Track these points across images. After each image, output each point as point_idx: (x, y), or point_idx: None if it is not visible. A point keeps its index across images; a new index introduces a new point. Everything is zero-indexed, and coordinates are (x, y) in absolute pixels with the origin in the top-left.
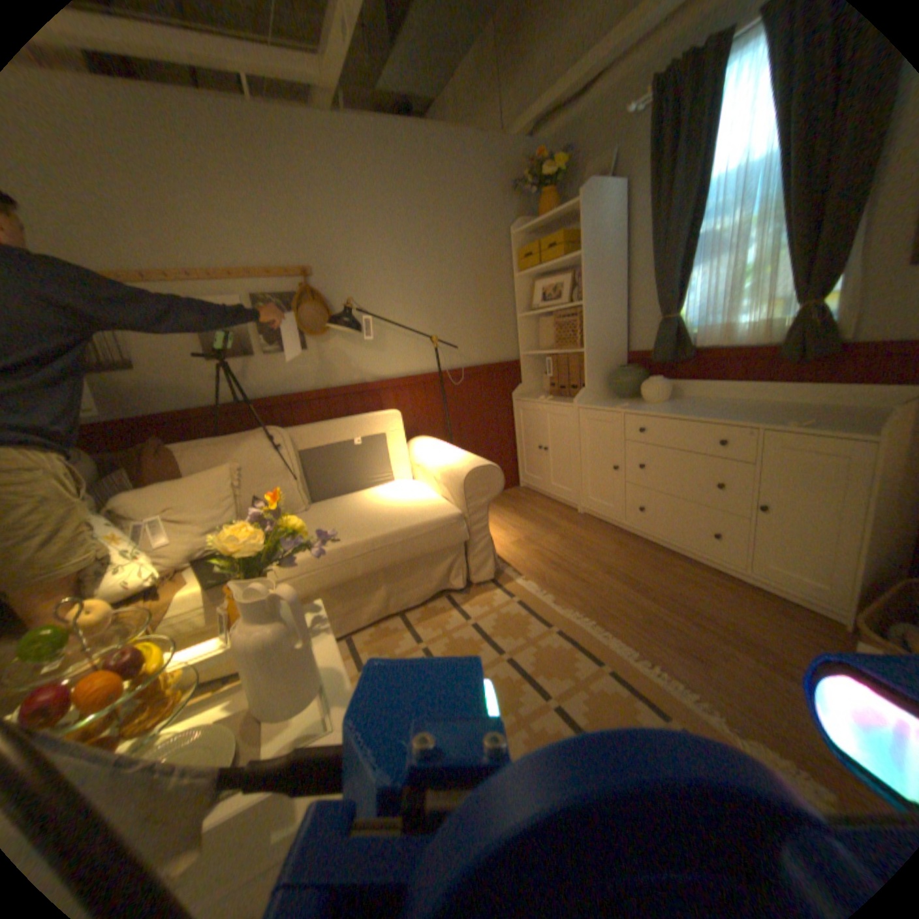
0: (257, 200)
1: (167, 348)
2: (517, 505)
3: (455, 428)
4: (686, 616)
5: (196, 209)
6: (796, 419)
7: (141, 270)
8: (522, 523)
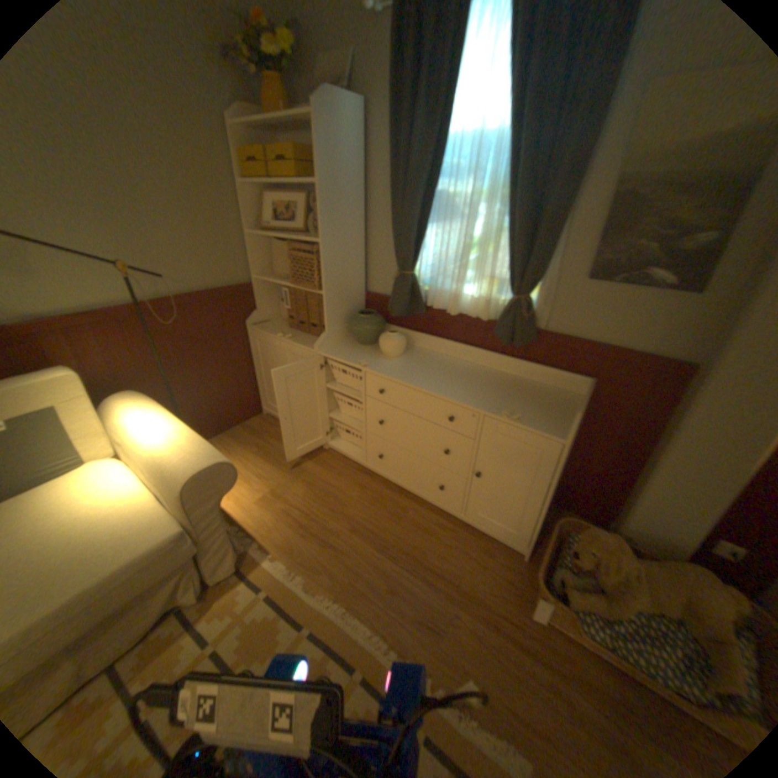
0: None
1: None
2: (262, 444)
3: (178, 368)
4: (420, 575)
5: None
6: (505, 402)
7: None
8: (268, 470)
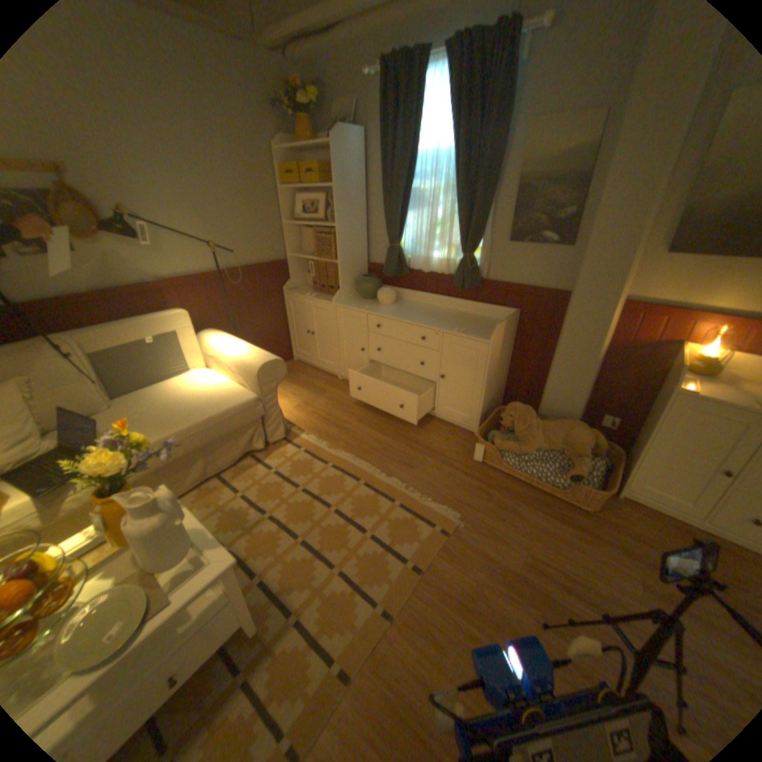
0: None
1: None
2: (294, 377)
3: (238, 319)
4: (403, 442)
5: None
6: (457, 326)
7: None
8: (299, 391)
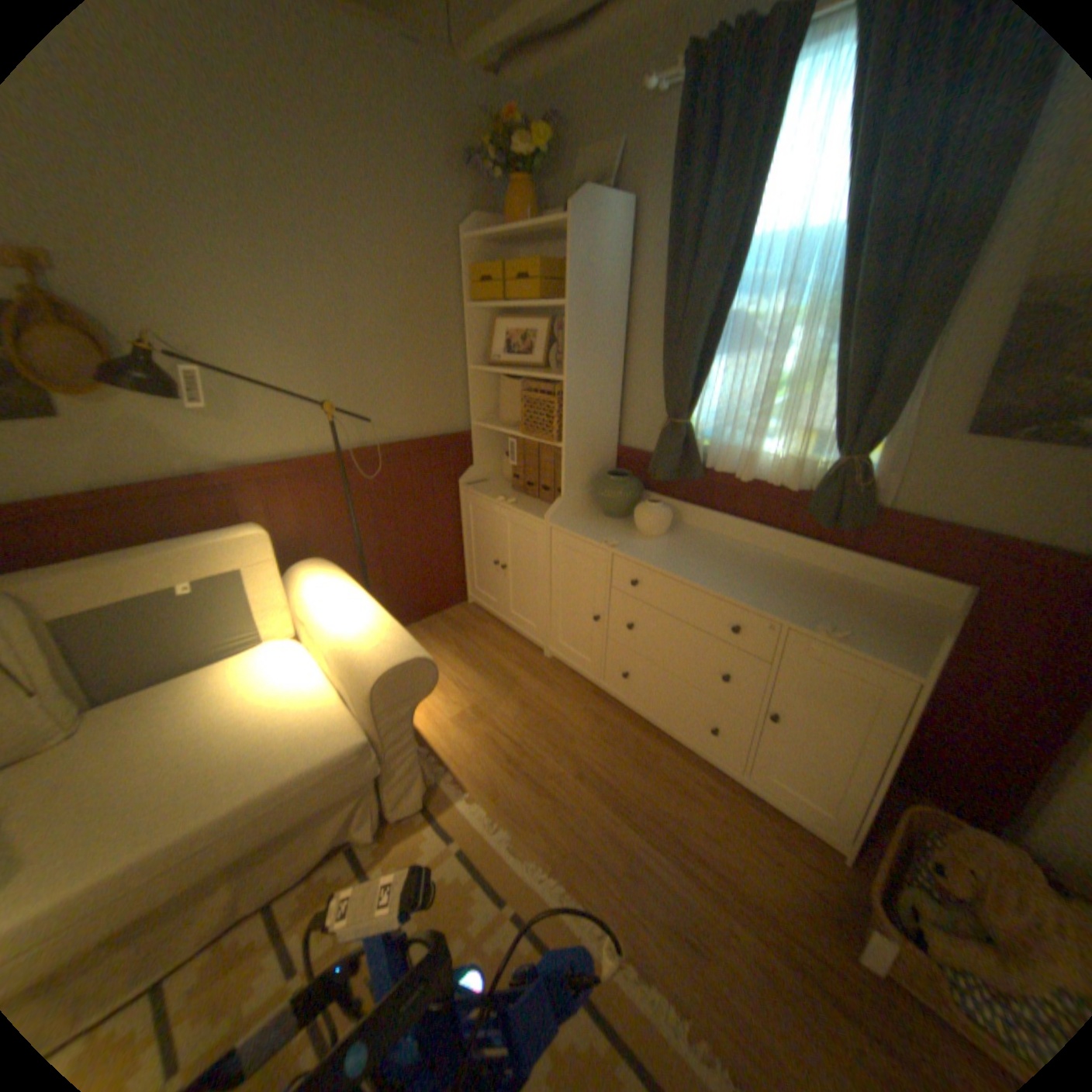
0: None
1: None
2: (464, 641)
3: (374, 534)
4: (677, 857)
5: None
6: (823, 611)
7: None
8: (470, 678)
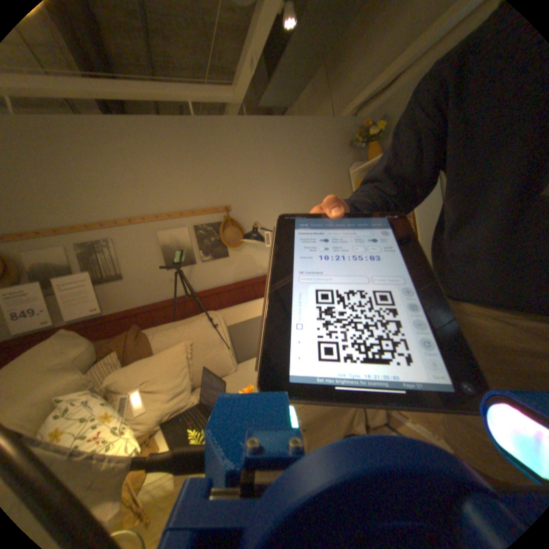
0: (198, 170)
1: (144, 264)
2: None
3: None
4: None
5: (163, 179)
6: None
7: (130, 218)
8: None
